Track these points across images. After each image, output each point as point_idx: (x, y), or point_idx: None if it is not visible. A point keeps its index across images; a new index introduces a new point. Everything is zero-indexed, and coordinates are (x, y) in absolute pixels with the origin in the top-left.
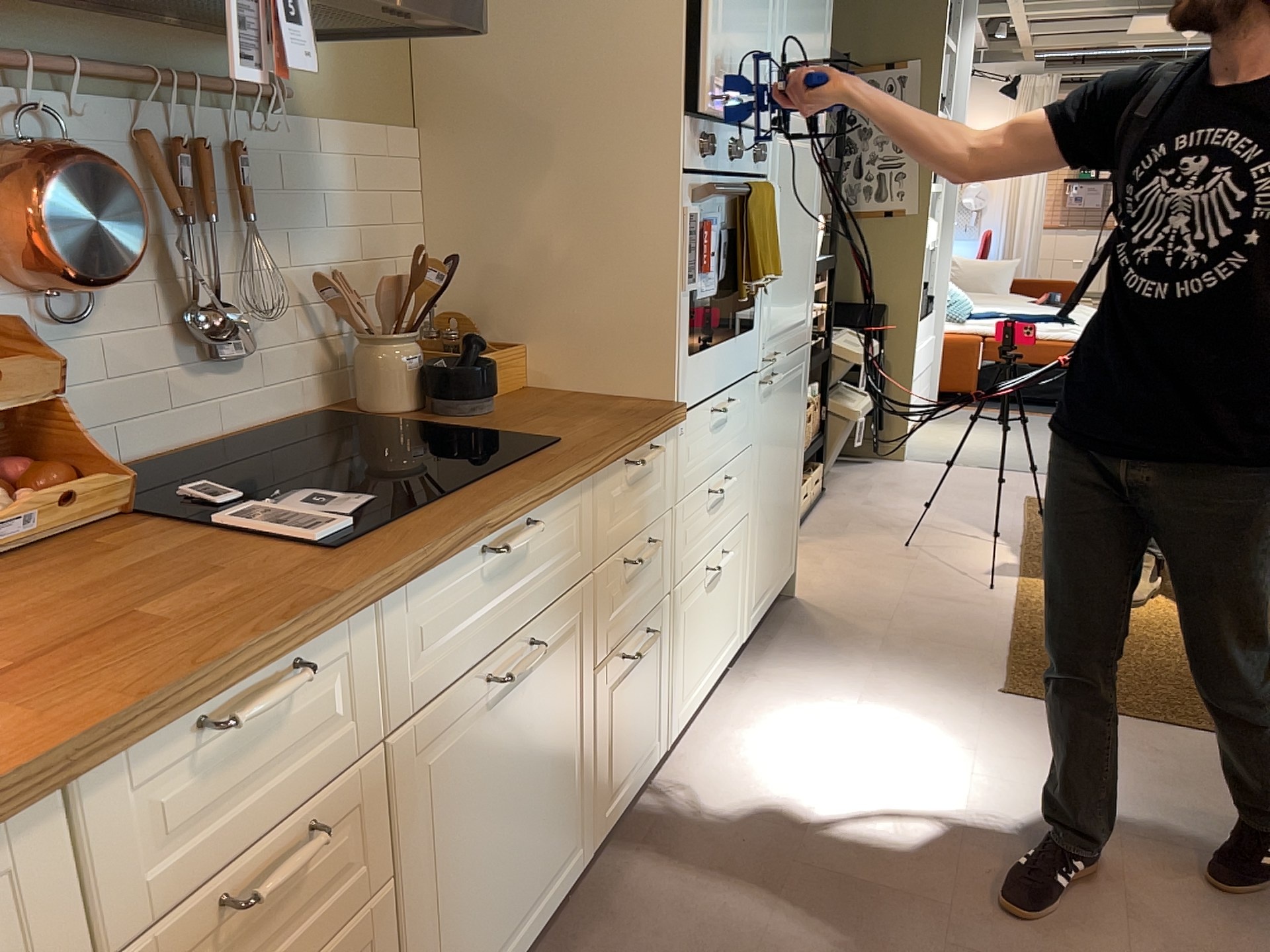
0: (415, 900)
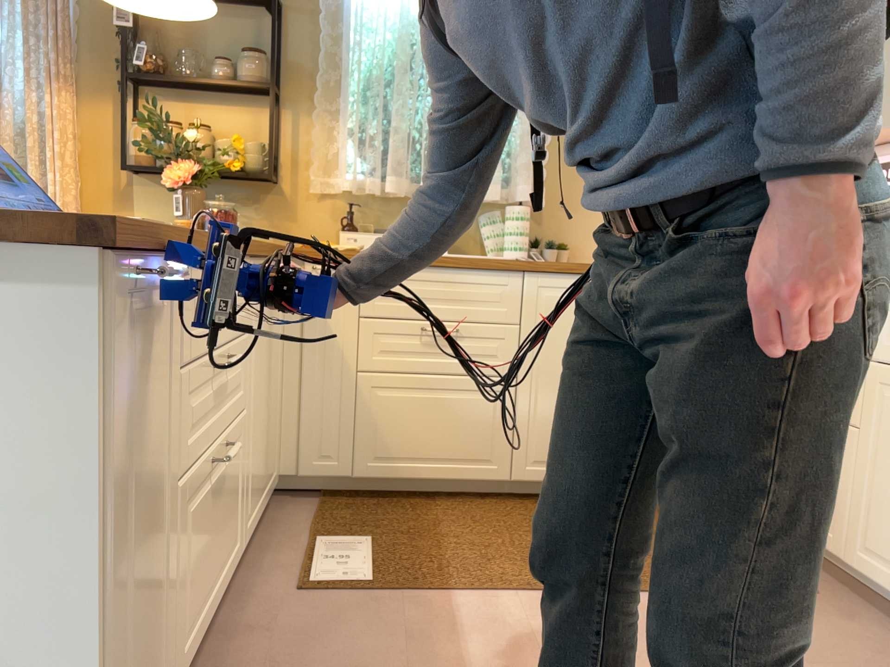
0: (866, 458)
